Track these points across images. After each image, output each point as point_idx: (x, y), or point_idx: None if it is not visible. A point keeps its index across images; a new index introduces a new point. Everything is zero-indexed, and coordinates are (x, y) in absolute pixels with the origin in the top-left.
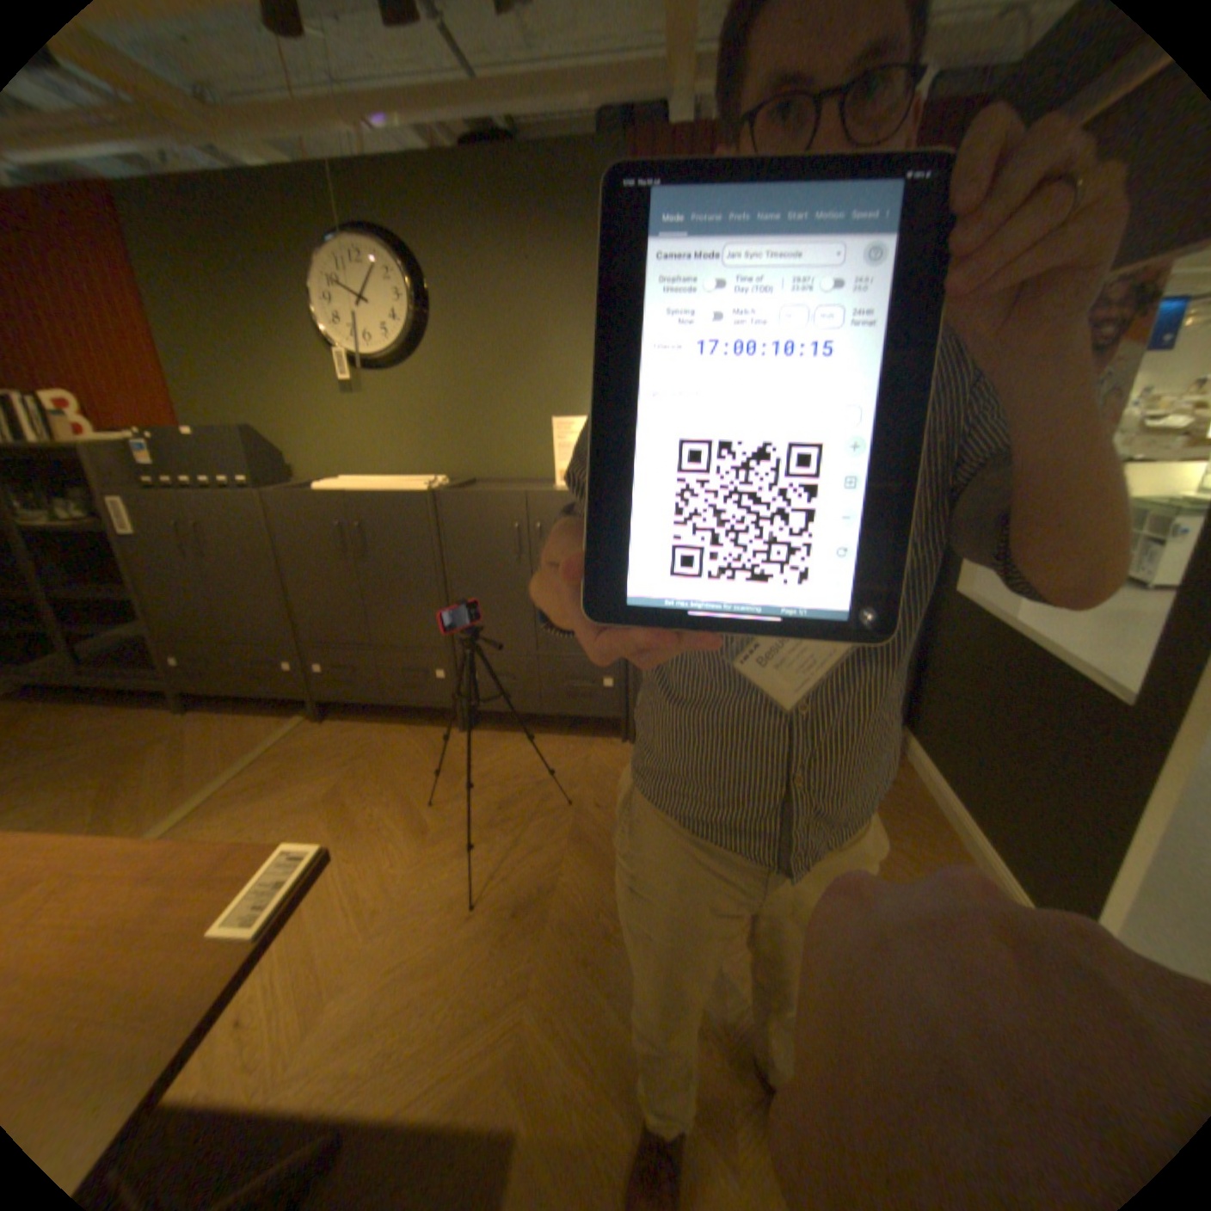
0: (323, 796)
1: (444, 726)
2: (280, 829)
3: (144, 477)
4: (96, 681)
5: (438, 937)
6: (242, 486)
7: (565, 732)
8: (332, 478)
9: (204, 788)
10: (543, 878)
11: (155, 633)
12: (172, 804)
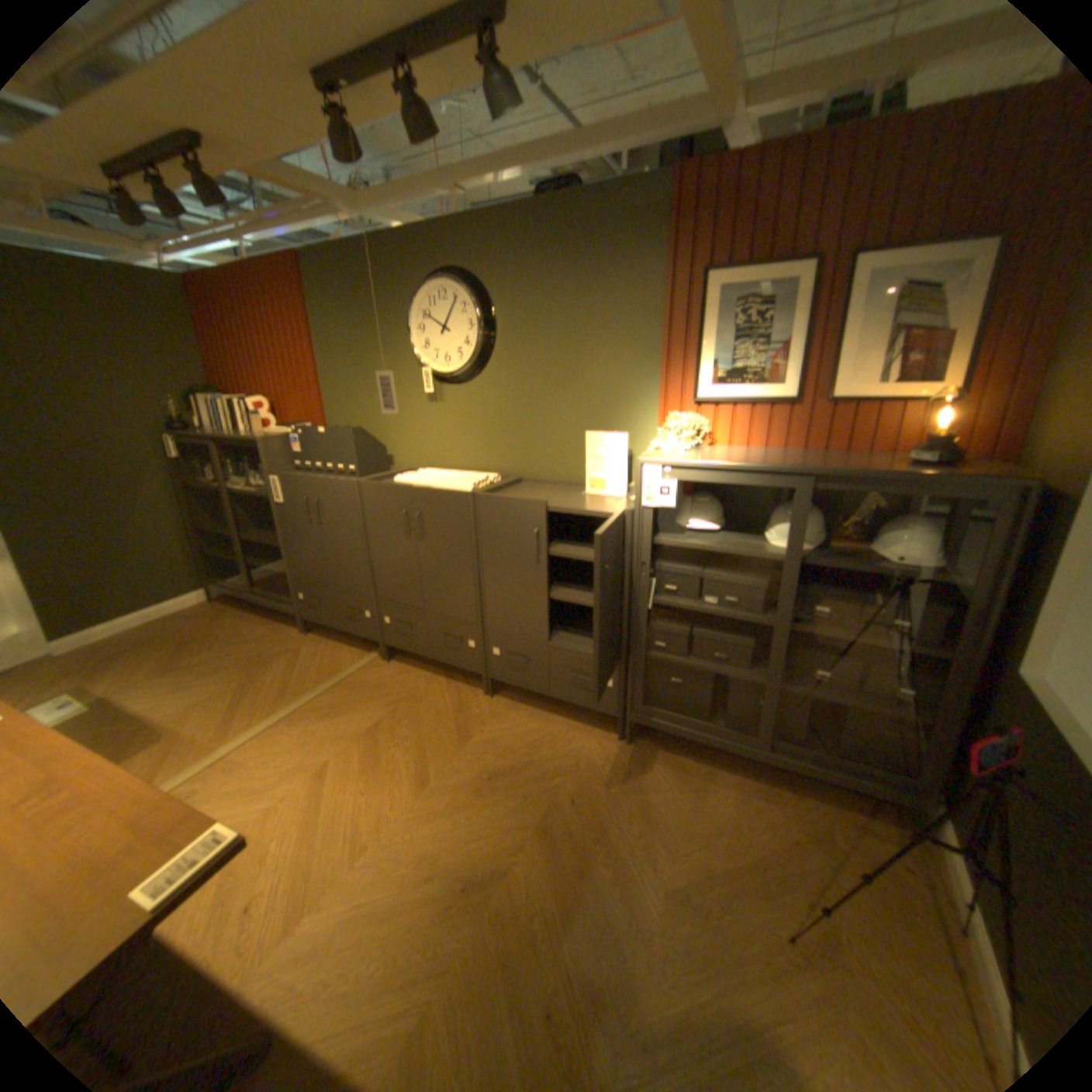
0: (365, 730)
1: (473, 687)
2: (327, 752)
3: (297, 462)
4: (260, 601)
5: (397, 891)
6: (352, 474)
7: (569, 718)
8: (418, 470)
9: (295, 702)
10: (498, 864)
11: (292, 575)
12: (273, 710)
